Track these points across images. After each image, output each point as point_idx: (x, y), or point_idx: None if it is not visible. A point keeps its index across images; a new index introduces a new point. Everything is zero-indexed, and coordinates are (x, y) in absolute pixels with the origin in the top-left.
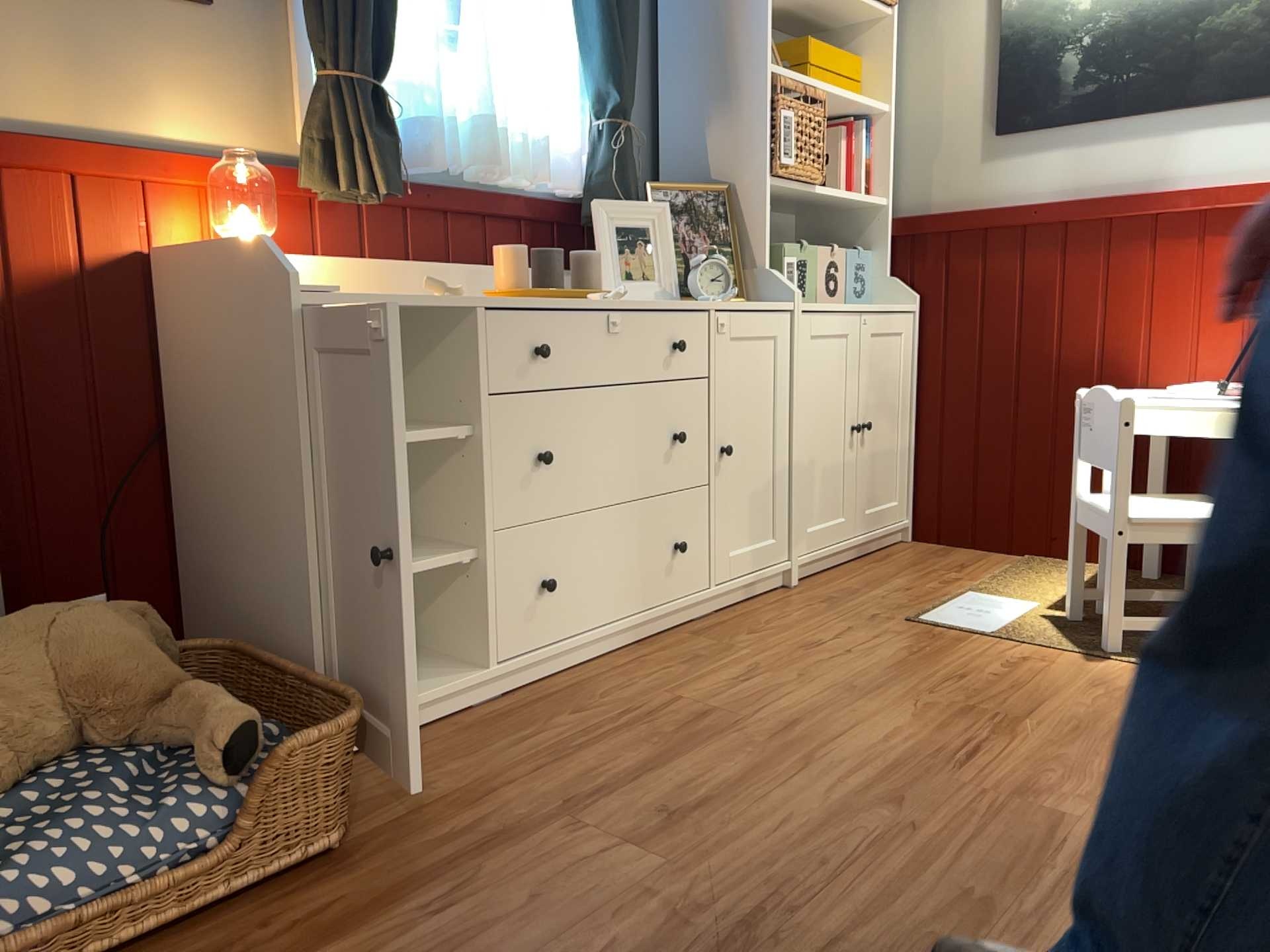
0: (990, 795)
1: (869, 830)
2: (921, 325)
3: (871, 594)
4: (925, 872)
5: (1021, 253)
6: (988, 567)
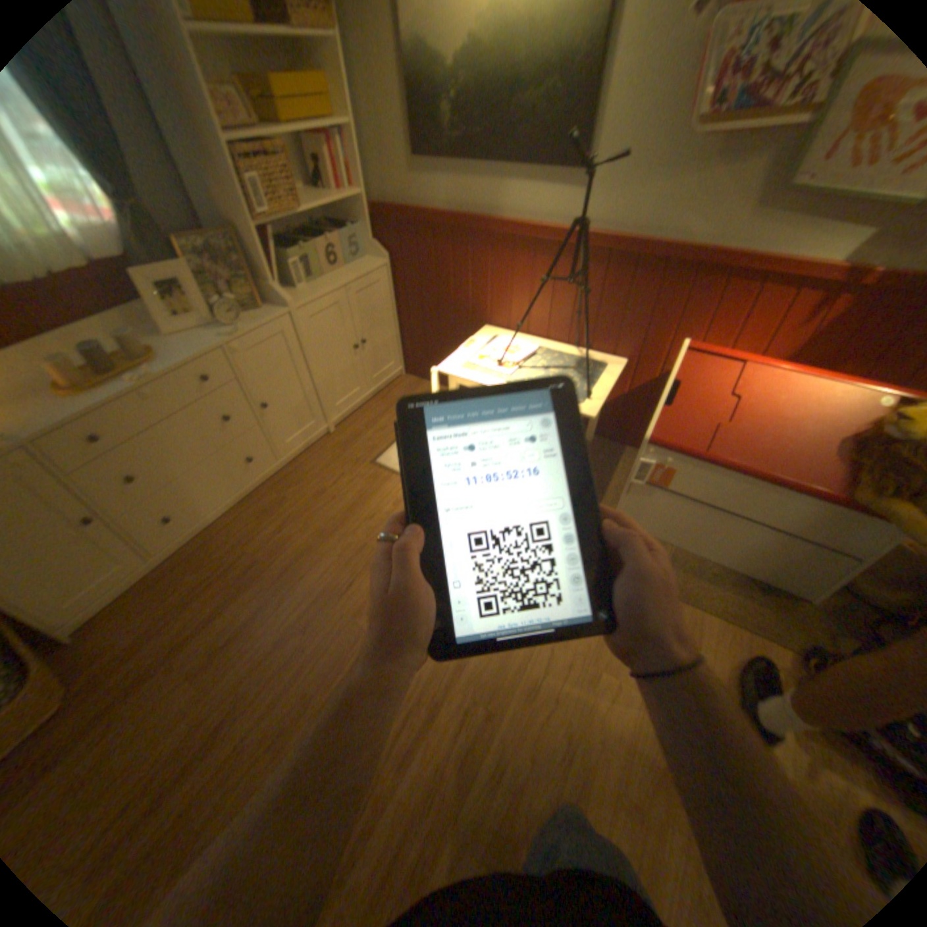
0: (343, 618)
1: (285, 653)
2: (393, 271)
3: (365, 437)
4: (296, 680)
5: (434, 240)
6: None
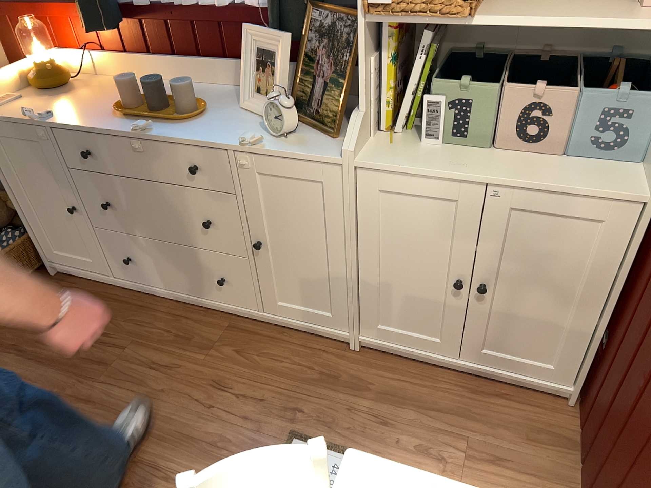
0: None
1: None
2: None
3: (358, 401)
4: None
5: None
6: (506, 486)
